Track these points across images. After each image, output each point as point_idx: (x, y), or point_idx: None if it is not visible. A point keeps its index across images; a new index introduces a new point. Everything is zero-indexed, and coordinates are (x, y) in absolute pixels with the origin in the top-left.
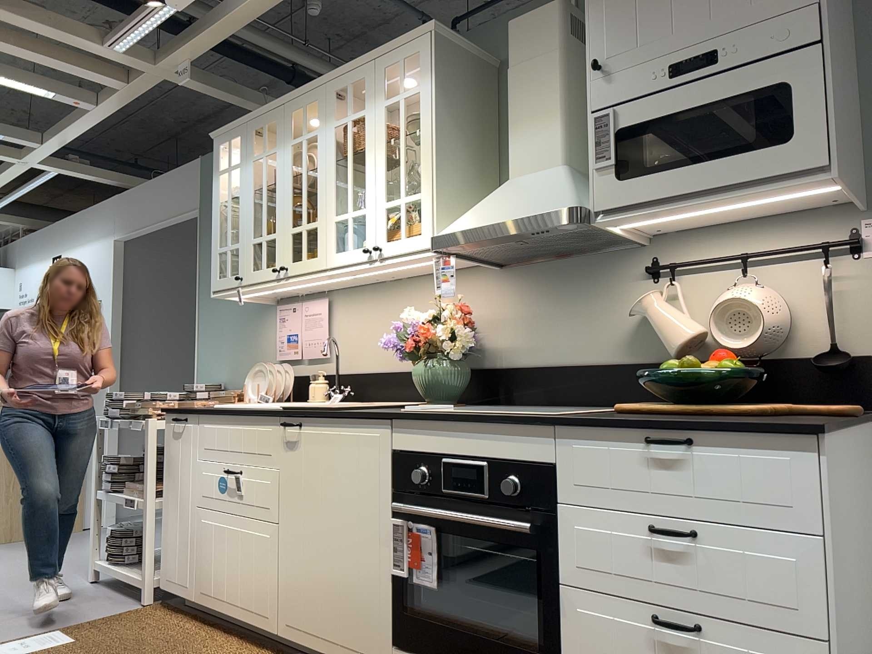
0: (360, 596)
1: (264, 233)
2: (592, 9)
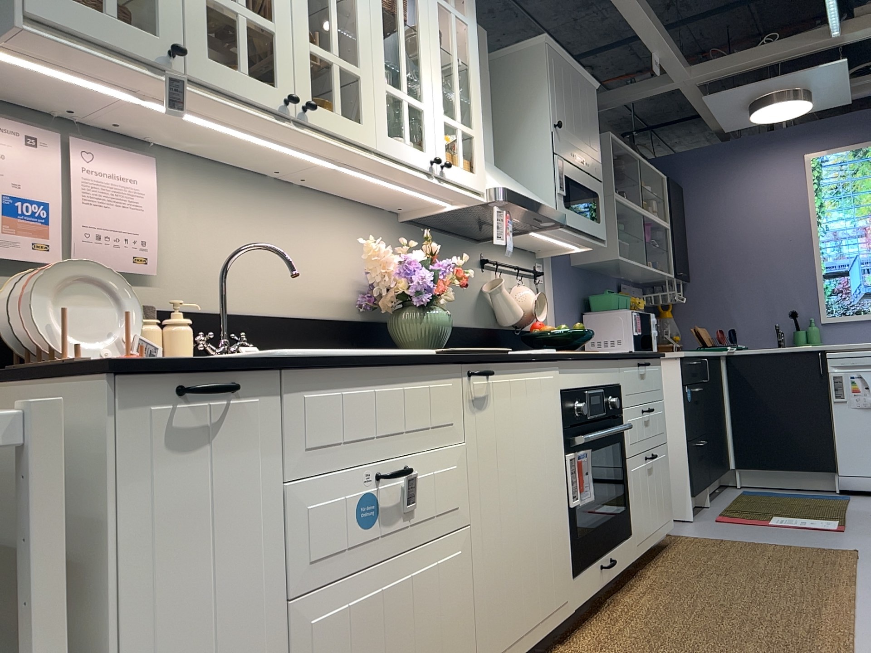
0: (553, 549)
1: (242, 1)
2: (552, 84)
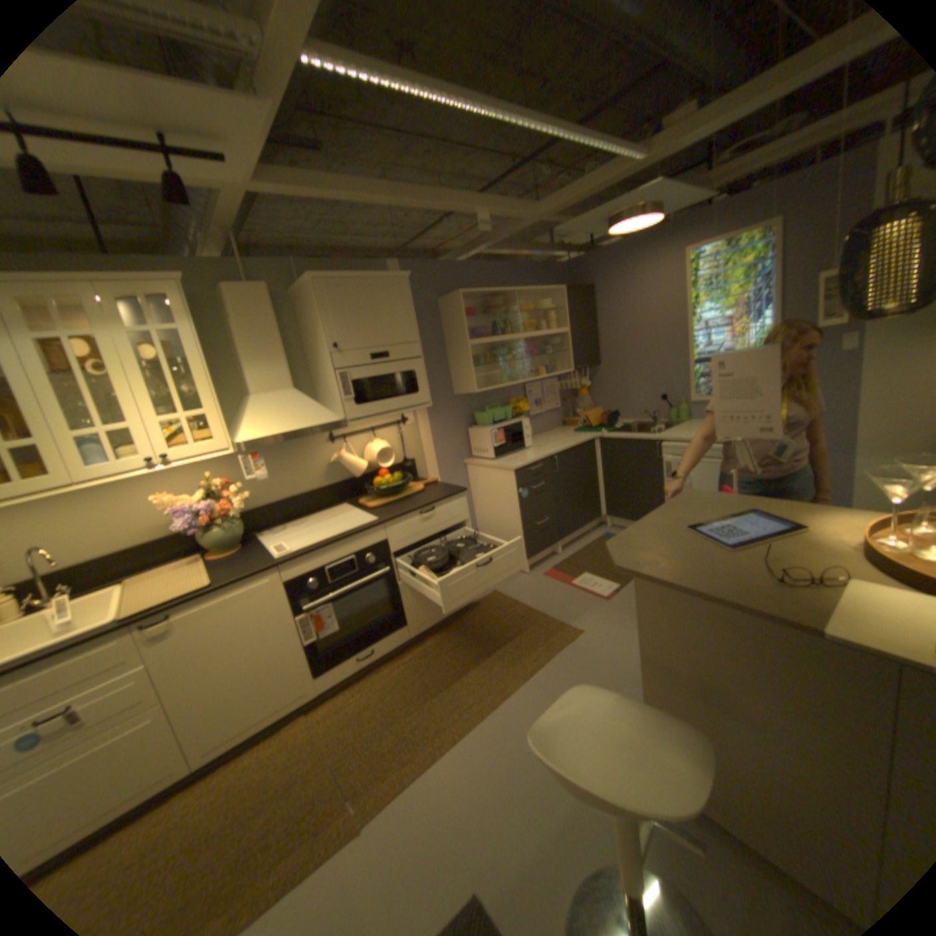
0: (281, 675)
1: None
2: (325, 310)
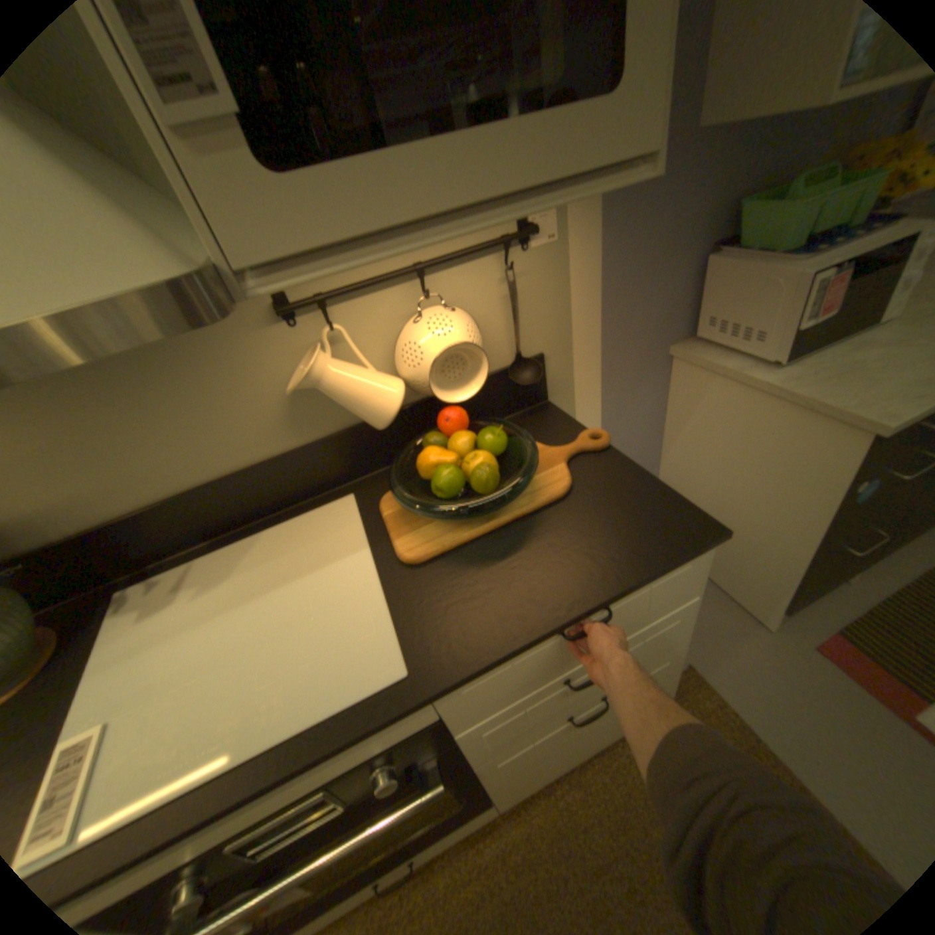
0: None
1: None
2: None
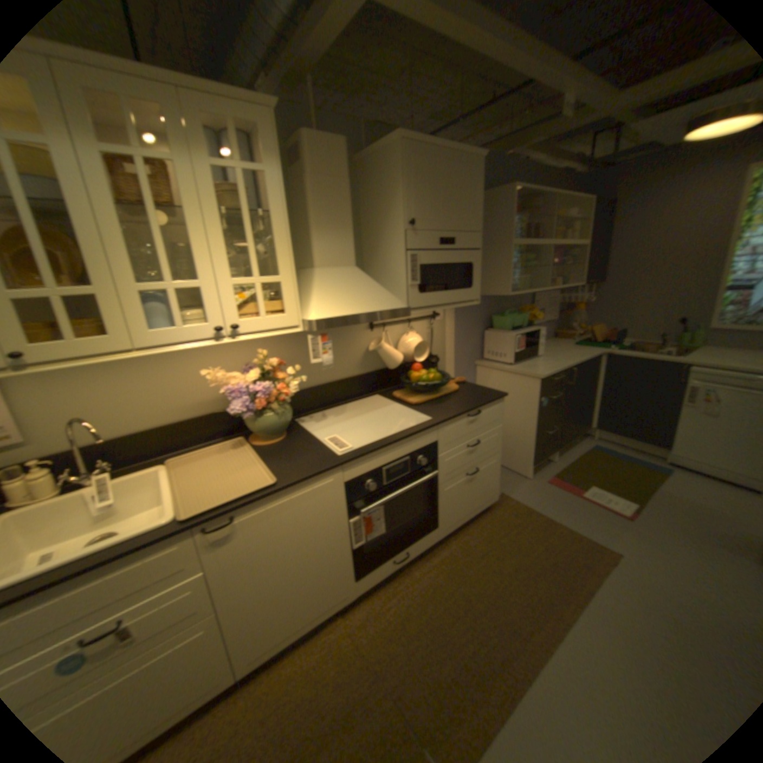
0: (329, 580)
1: None
2: (408, 179)
